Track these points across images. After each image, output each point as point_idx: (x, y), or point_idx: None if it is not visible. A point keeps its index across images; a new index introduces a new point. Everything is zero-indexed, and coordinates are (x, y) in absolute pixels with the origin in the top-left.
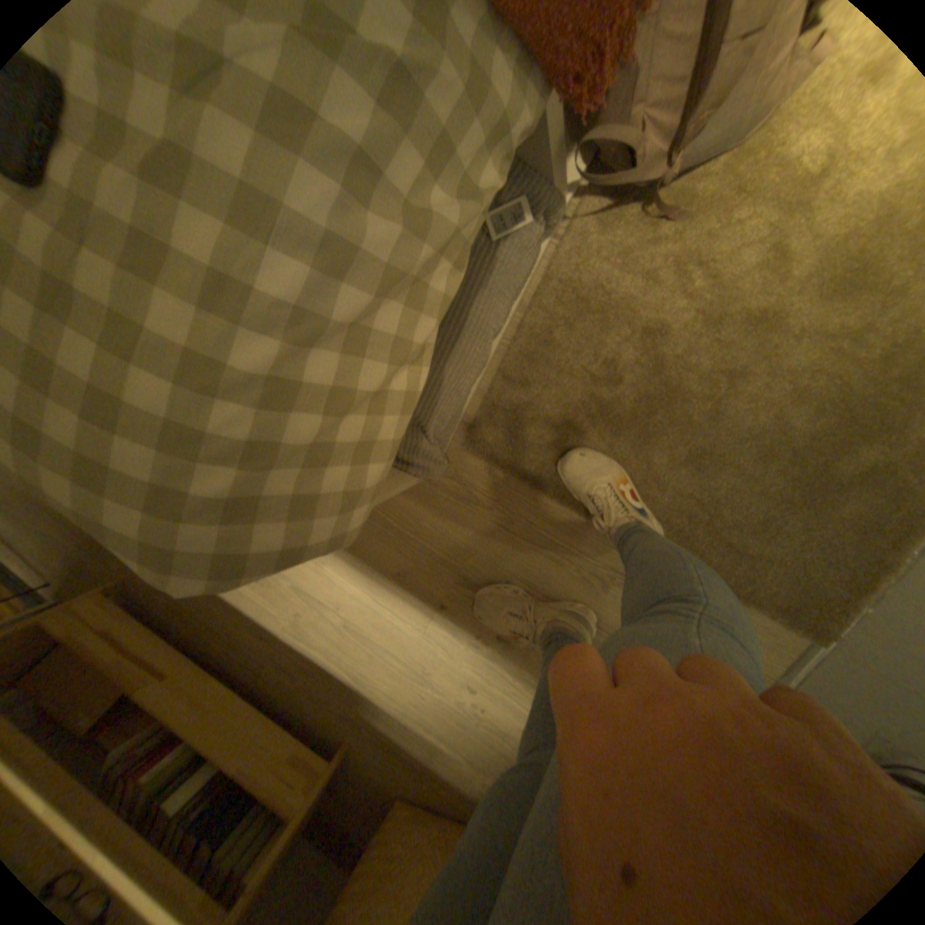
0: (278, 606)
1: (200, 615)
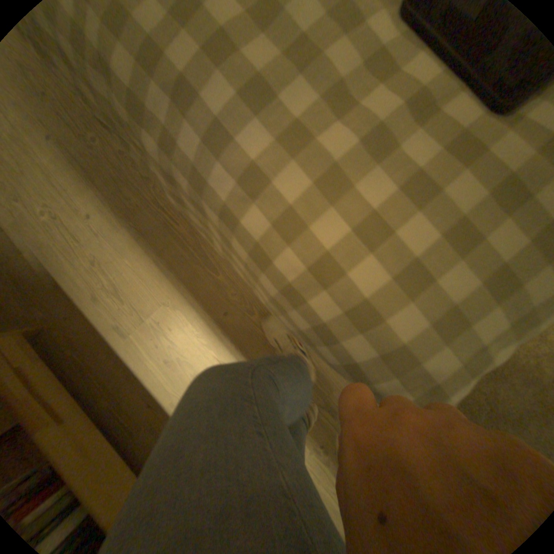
0: (174, 386)
1: (101, 375)
